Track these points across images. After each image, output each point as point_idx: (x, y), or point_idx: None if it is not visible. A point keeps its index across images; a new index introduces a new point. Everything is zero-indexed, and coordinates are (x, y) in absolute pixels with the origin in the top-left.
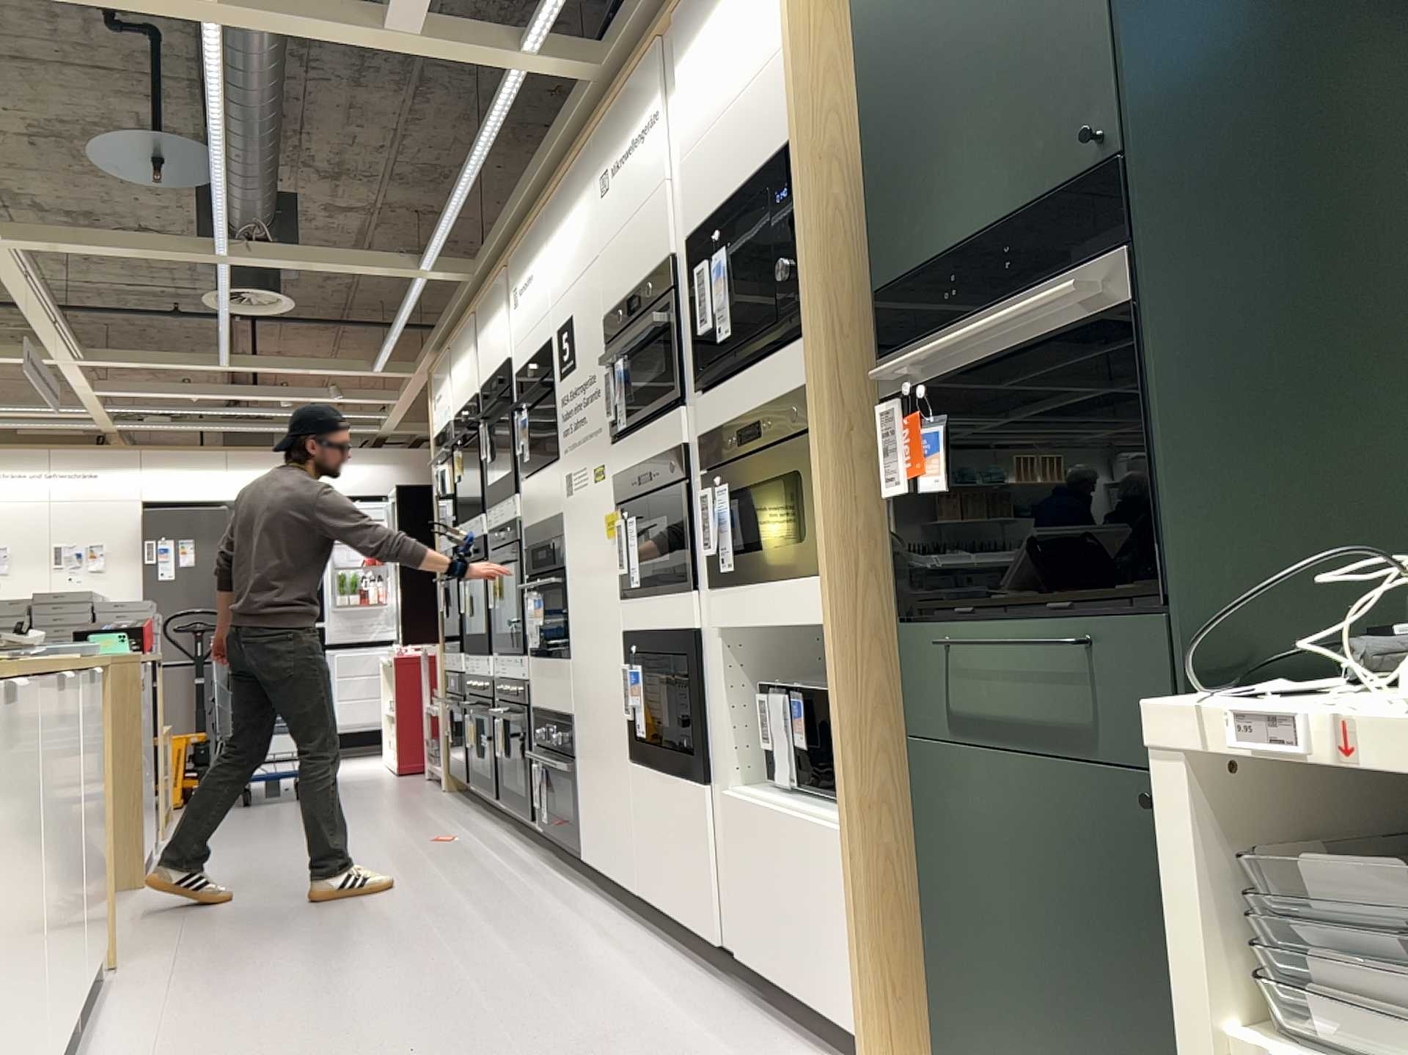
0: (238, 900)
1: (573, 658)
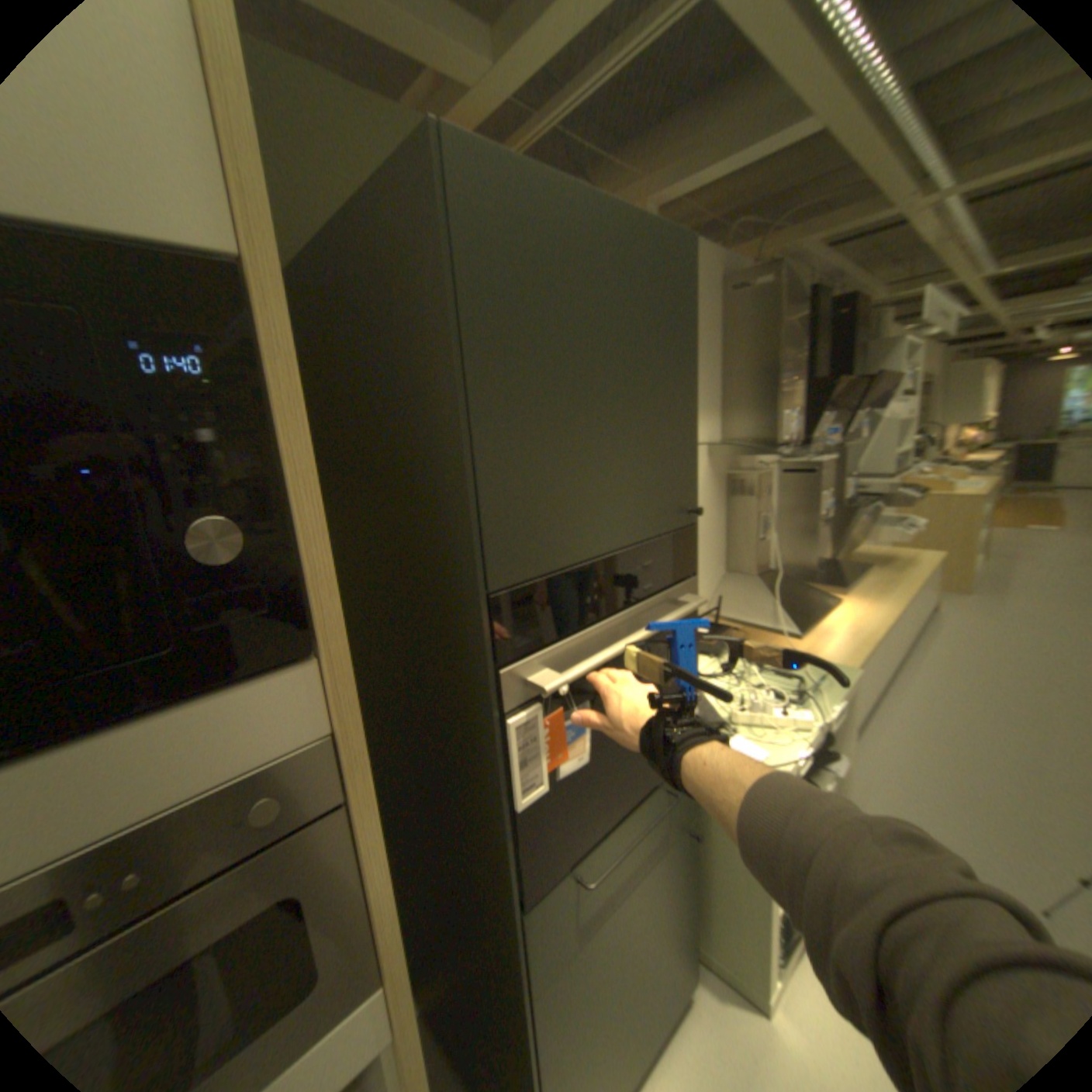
0: None
1: None
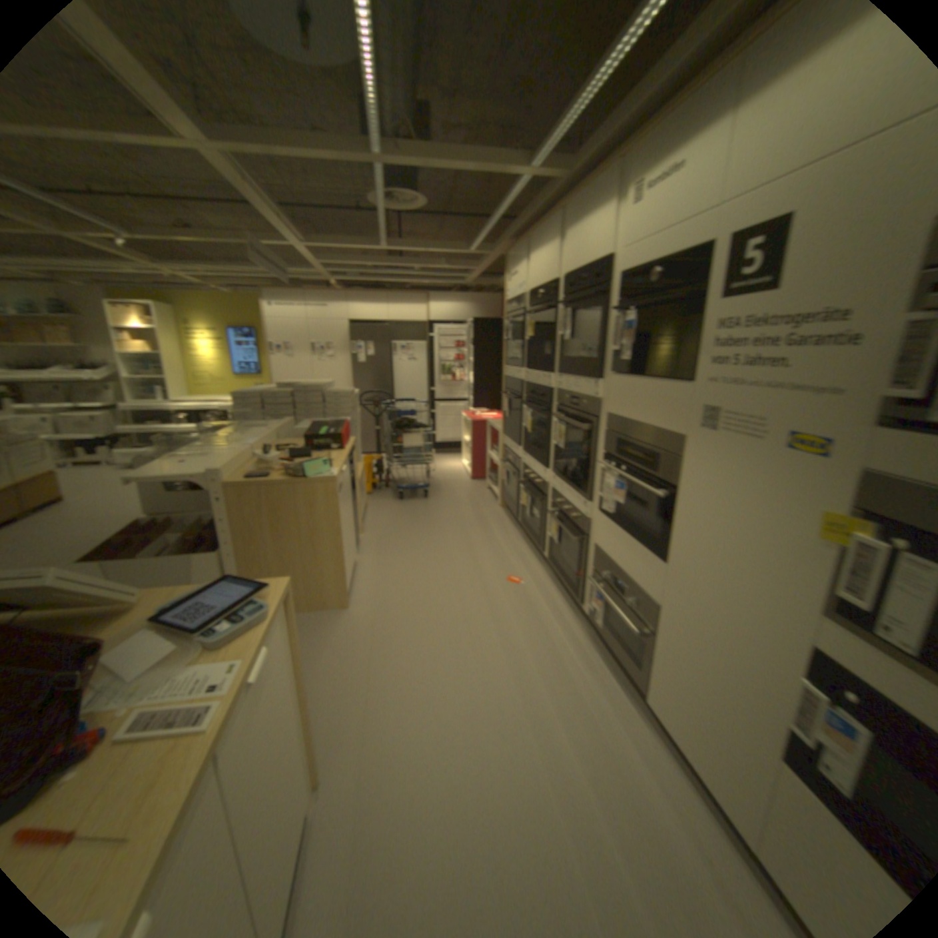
0: (399, 647)
1: (671, 567)
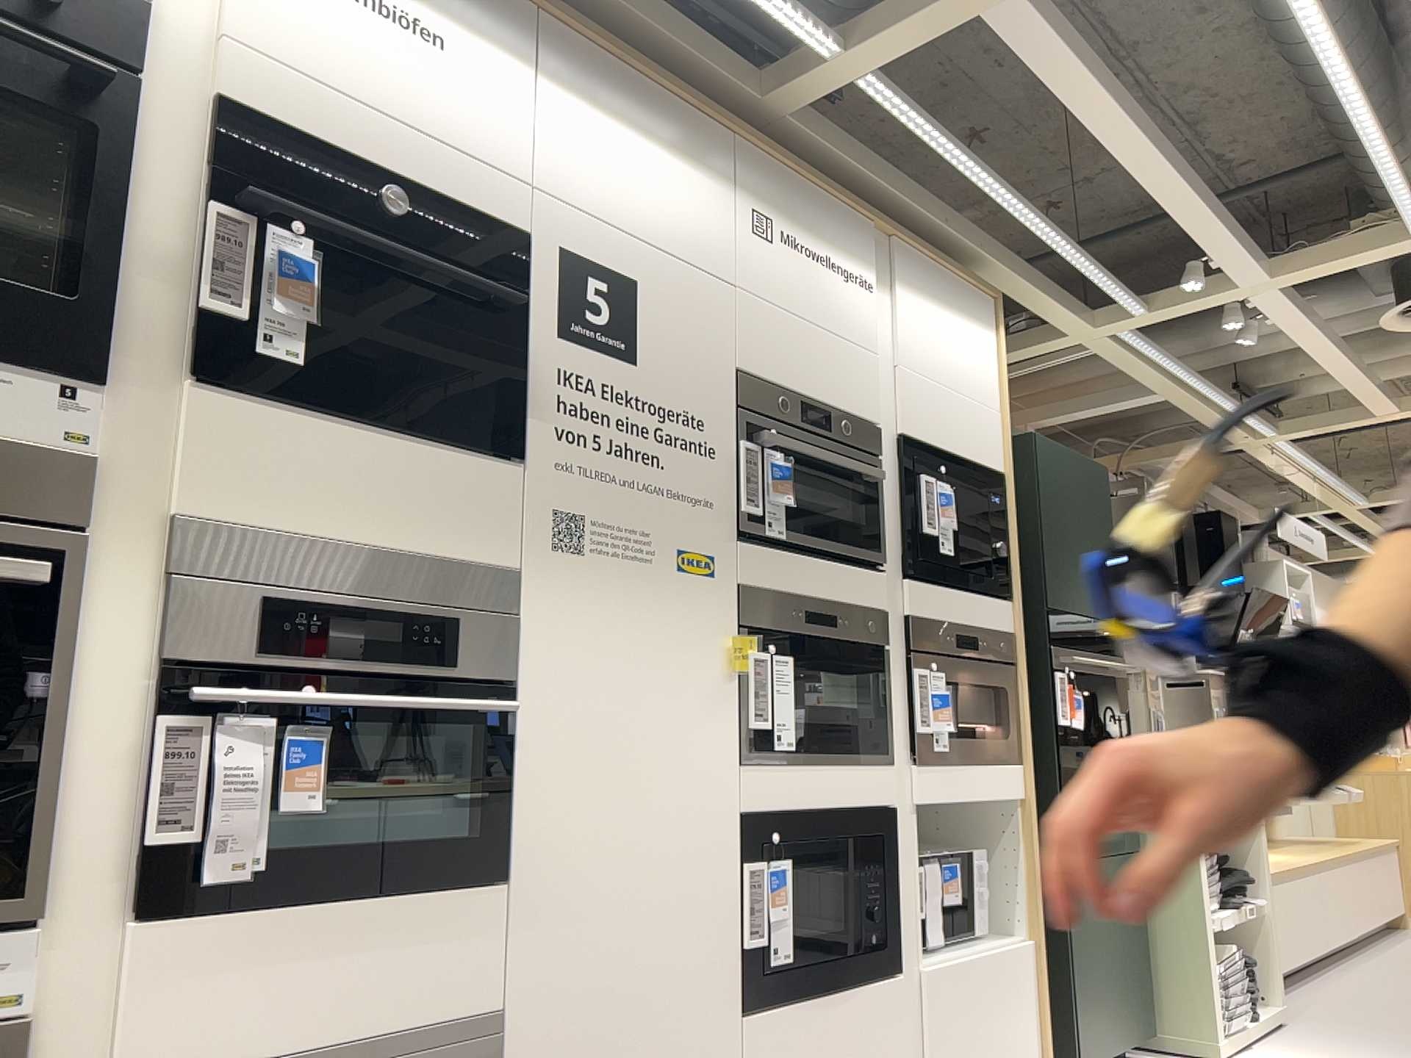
0: None
1: (529, 878)
